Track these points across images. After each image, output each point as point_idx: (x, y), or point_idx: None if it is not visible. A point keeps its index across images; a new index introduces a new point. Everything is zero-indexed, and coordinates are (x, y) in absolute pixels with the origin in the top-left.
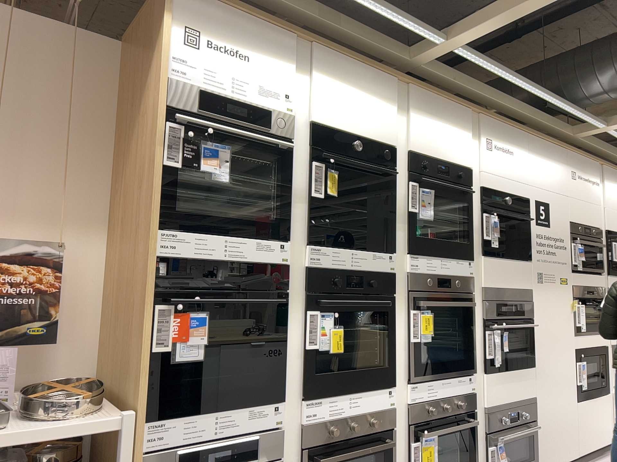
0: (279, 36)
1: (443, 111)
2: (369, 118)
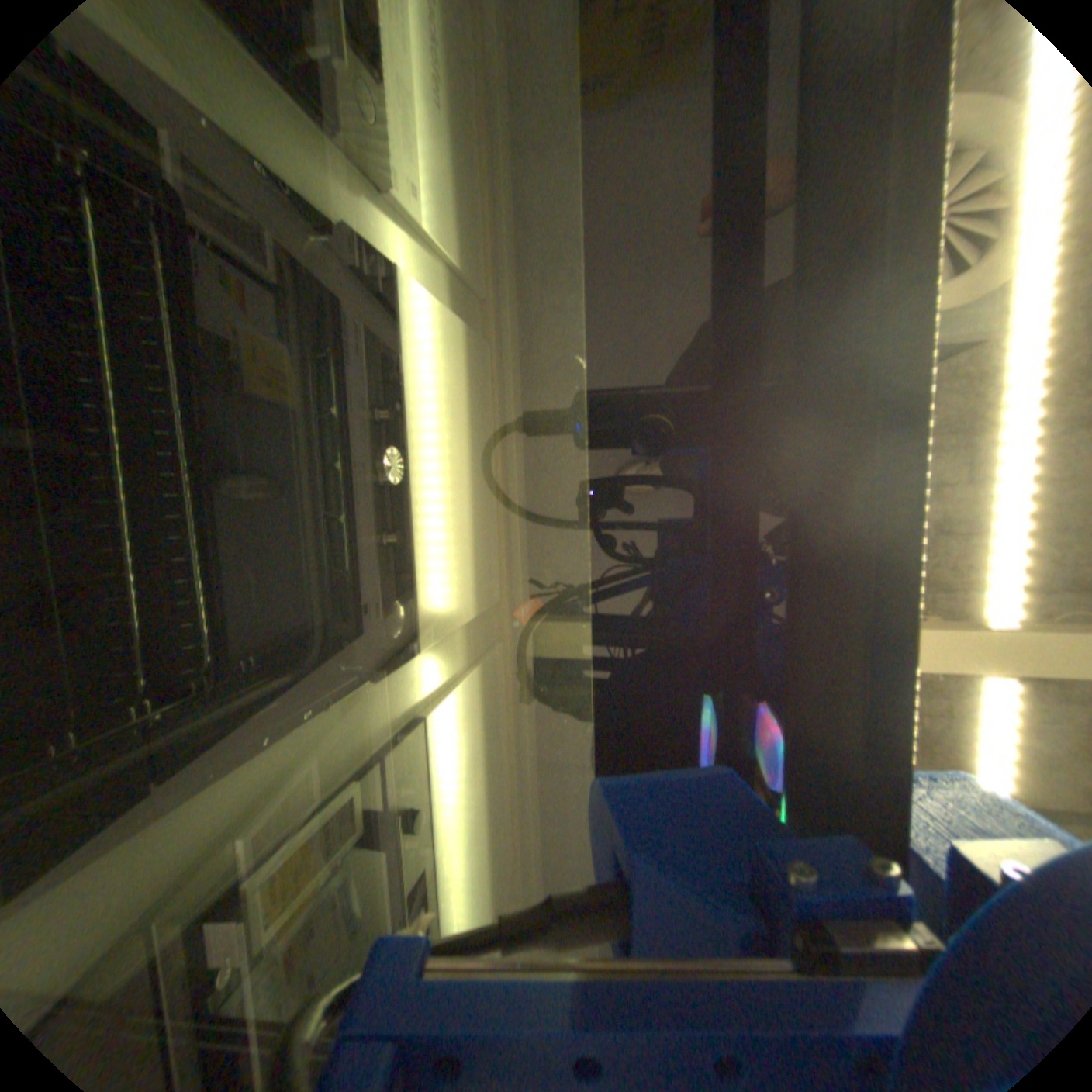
0: (470, 252)
1: (494, 783)
2: (438, 522)
